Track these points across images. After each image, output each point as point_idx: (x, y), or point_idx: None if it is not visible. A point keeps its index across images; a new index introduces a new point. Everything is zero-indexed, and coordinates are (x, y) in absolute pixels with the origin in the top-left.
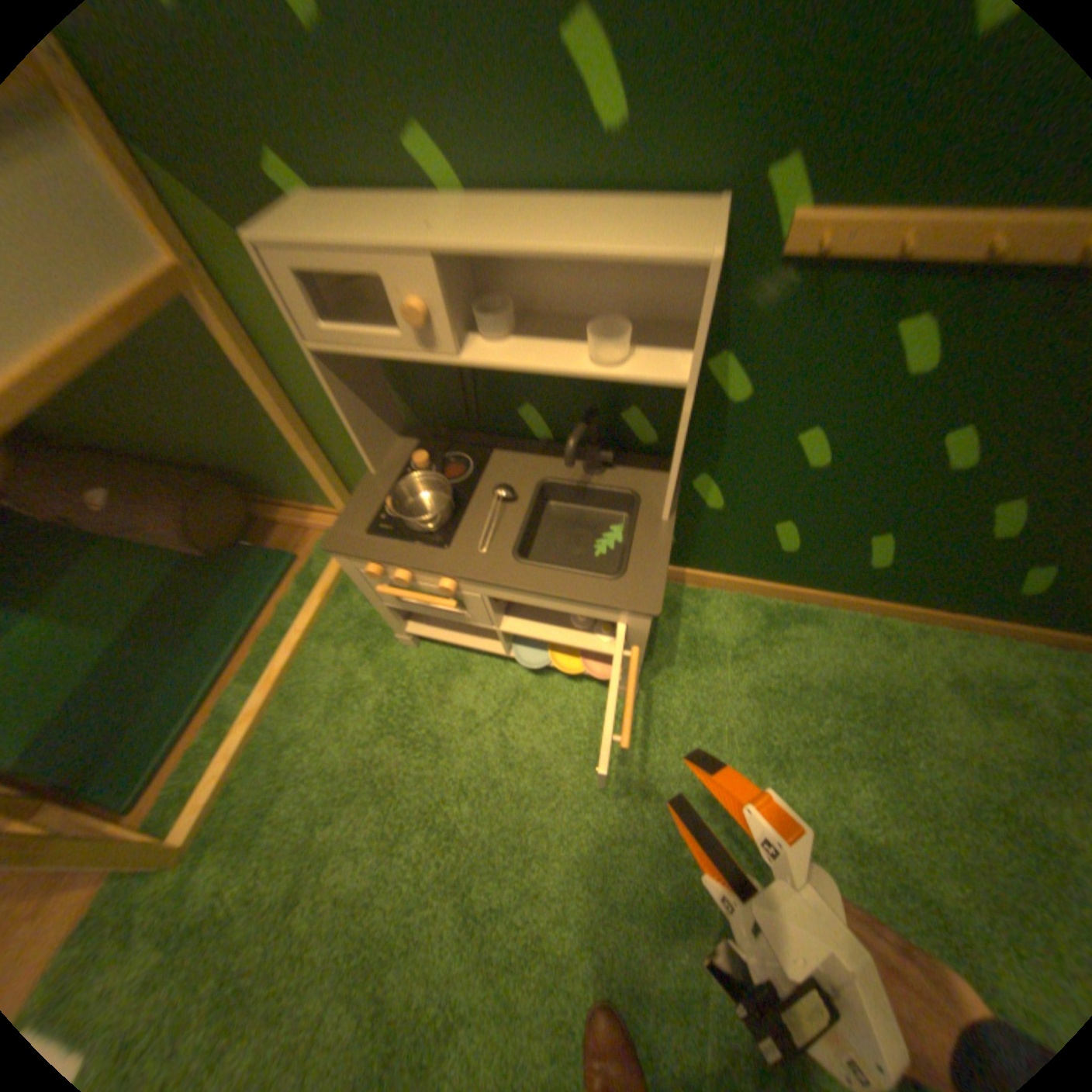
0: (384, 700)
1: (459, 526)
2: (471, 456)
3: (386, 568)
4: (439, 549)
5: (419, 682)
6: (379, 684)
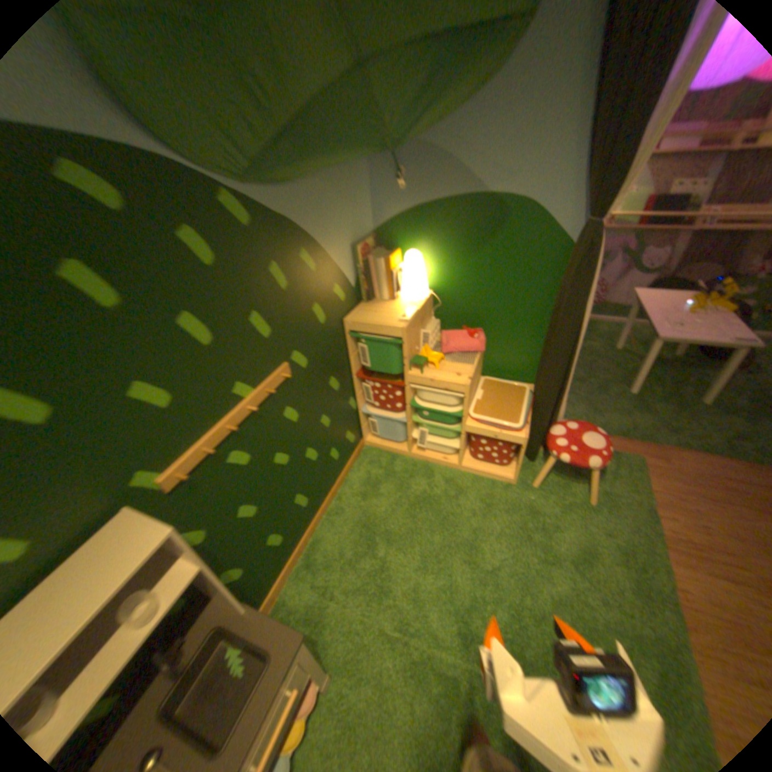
0: None
1: None
2: None
3: None
4: None
5: None
6: None
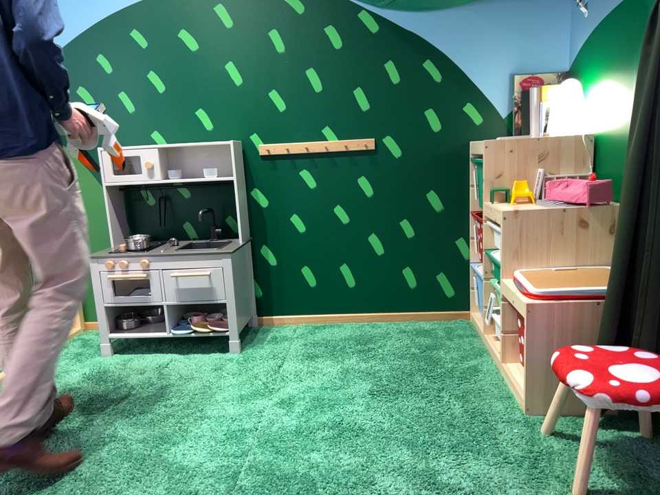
0: (85, 373)
1: (150, 251)
2: (158, 242)
3: (114, 261)
4: (141, 252)
5: (110, 366)
6: (83, 369)
